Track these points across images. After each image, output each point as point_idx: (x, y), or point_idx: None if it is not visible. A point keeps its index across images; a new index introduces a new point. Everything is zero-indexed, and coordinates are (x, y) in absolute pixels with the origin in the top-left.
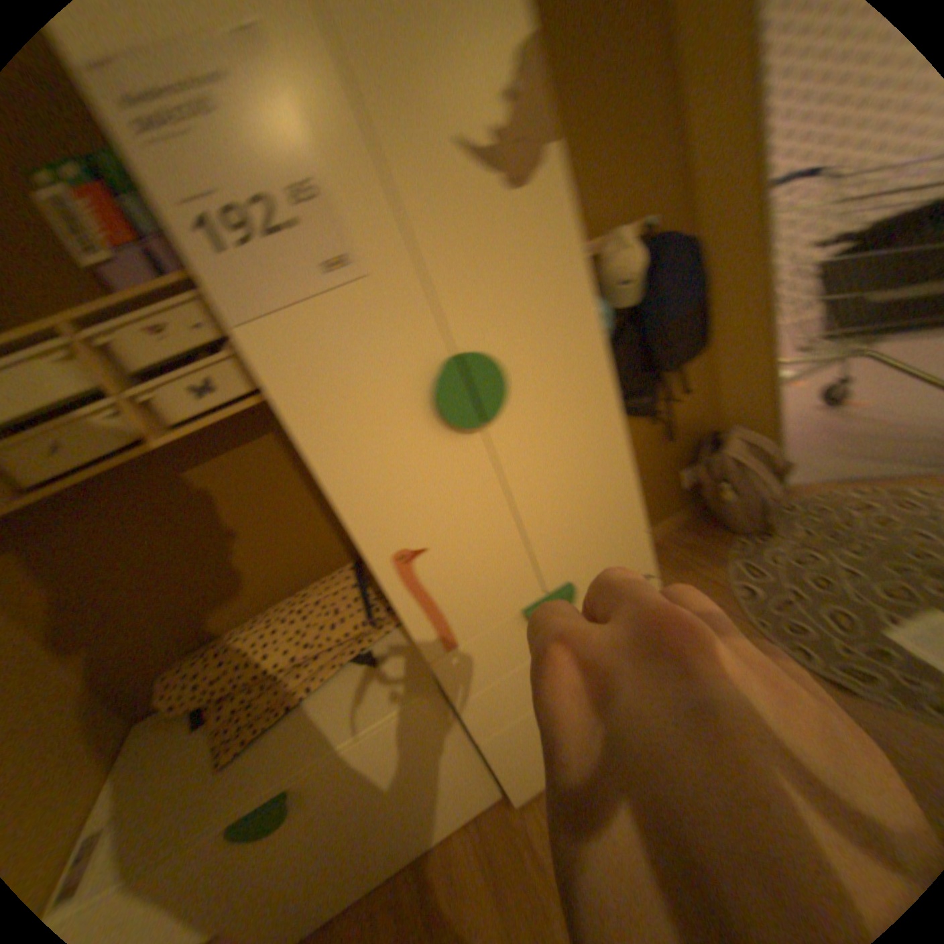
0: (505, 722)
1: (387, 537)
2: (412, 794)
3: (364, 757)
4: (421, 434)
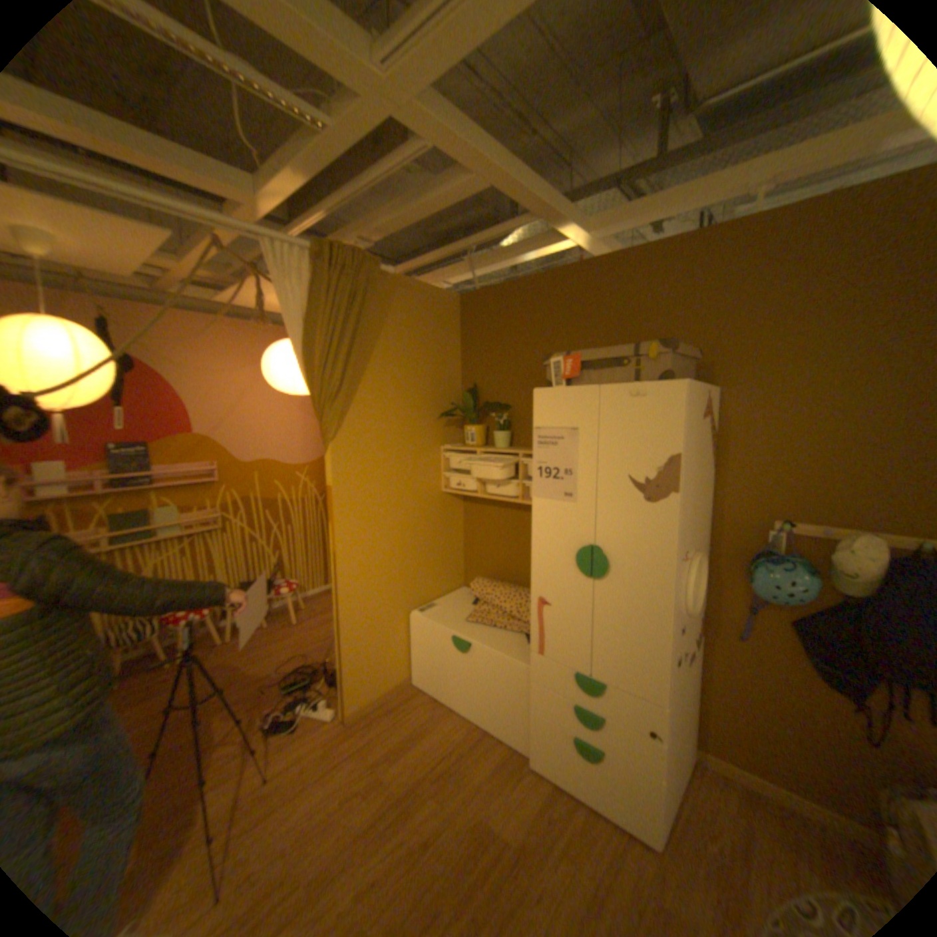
0: (544, 715)
1: (539, 589)
2: (500, 702)
3: (495, 664)
4: (567, 564)
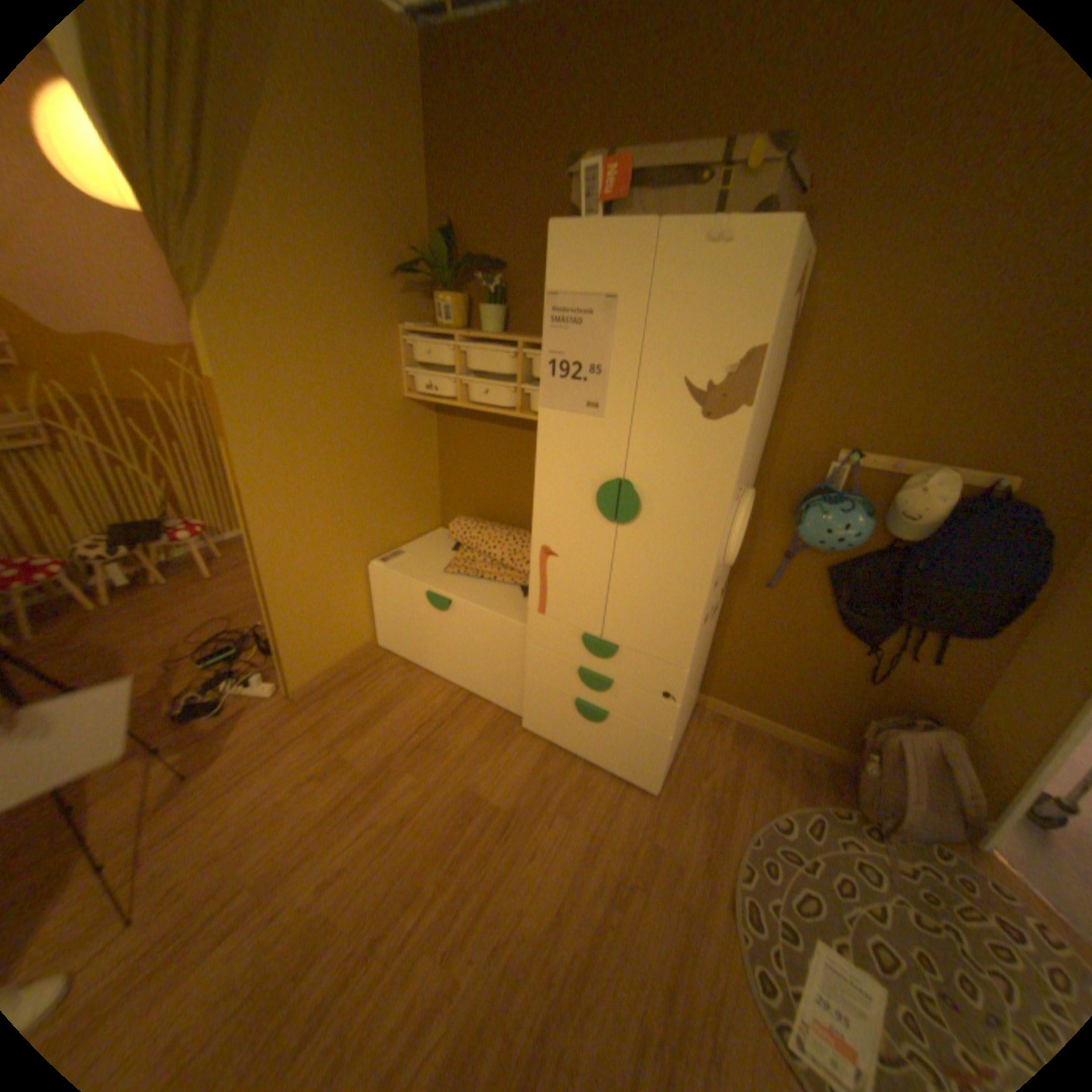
0: (542, 677)
1: (544, 535)
2: (490, 662)
3: (483, 622)
4: (584, 503)
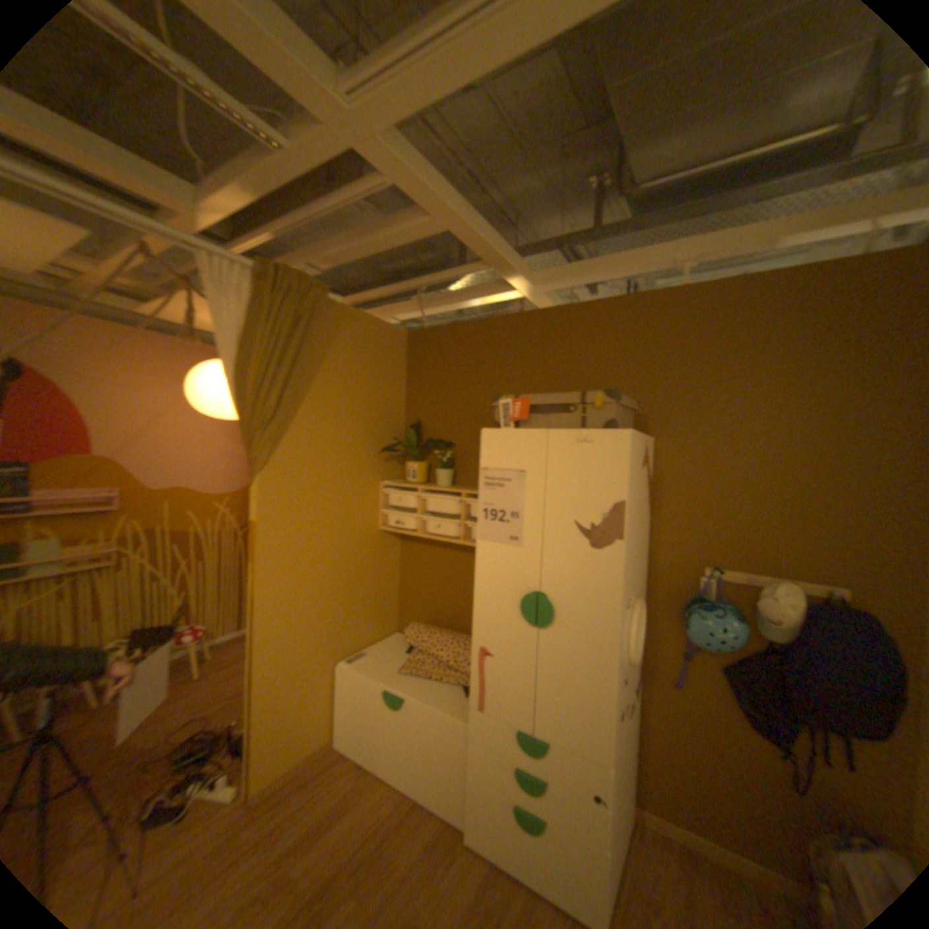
0: (482, 781)
1: (481, 638)
2: (433, 767)
3: (429, 722)
4: (511, 611)
